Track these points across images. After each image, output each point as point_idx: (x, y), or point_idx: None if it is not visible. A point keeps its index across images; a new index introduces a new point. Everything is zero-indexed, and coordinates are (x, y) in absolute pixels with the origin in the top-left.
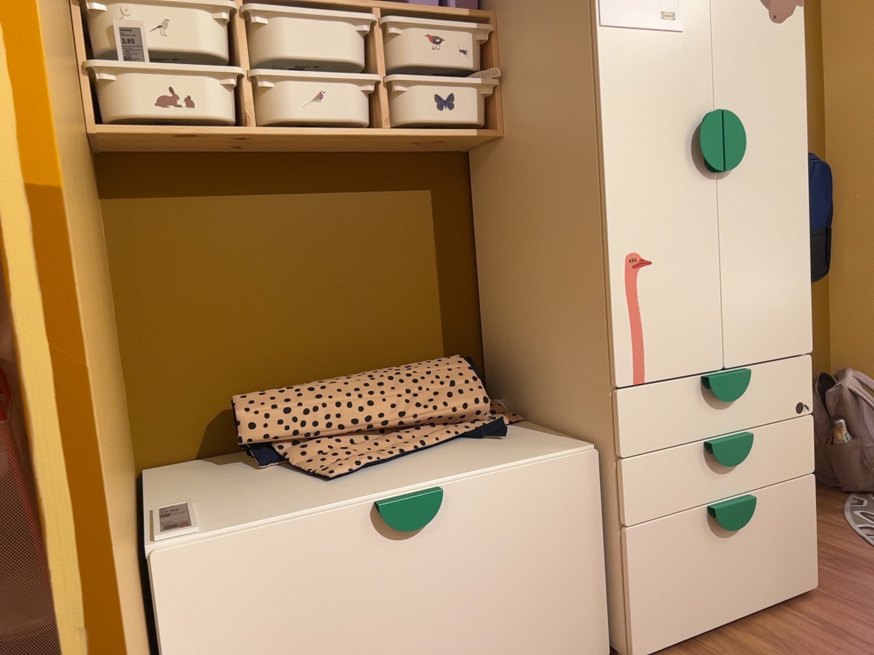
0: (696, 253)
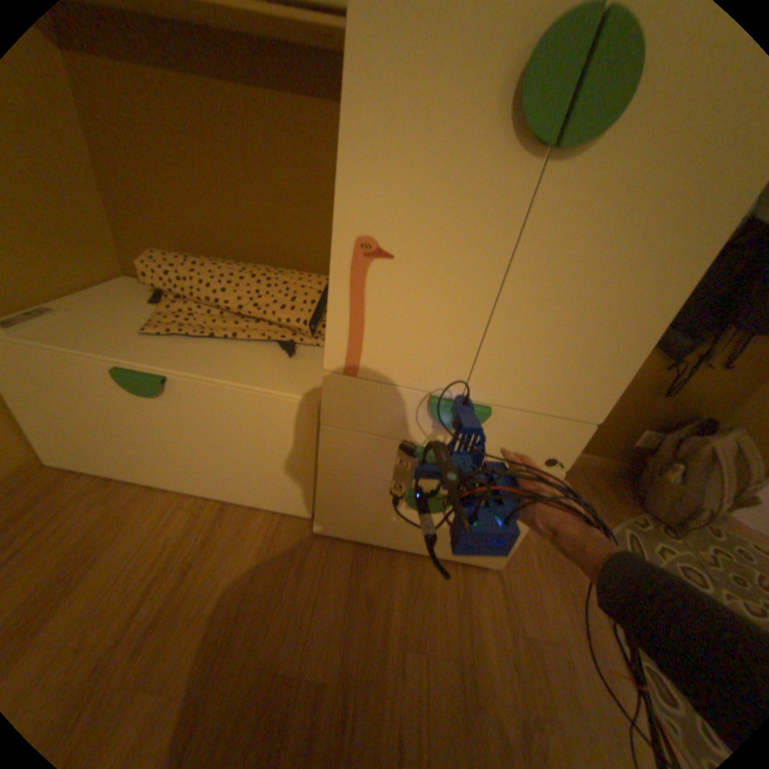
0: (464, 262)
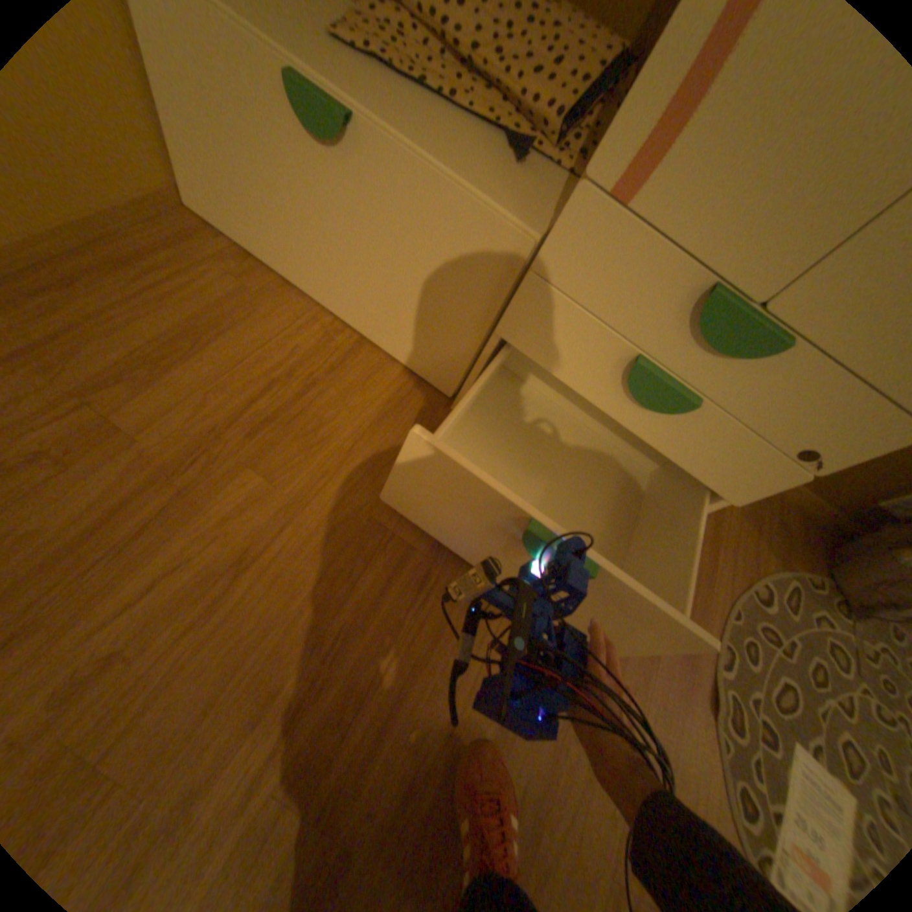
0: None
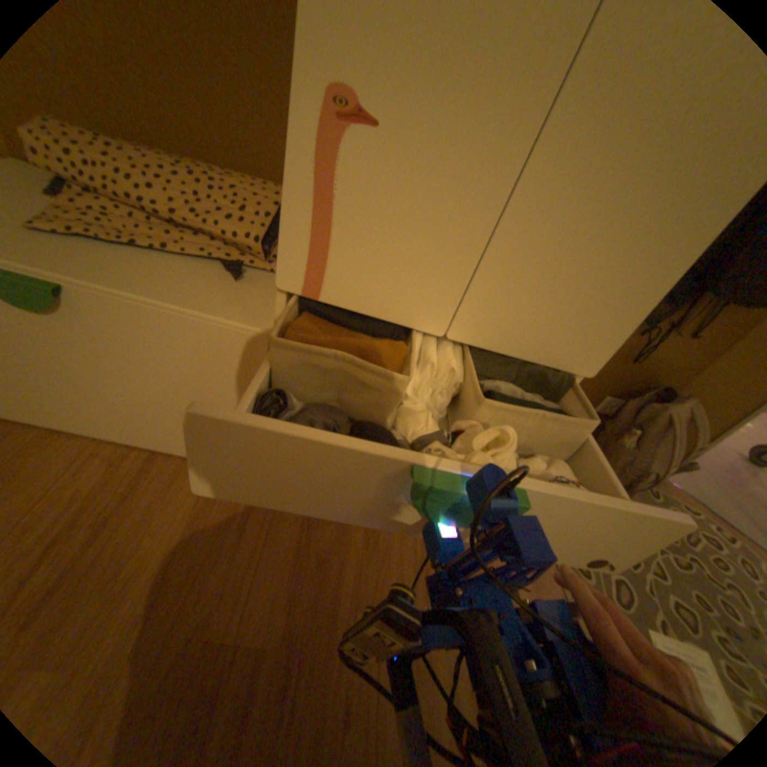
0: (472, 145)
